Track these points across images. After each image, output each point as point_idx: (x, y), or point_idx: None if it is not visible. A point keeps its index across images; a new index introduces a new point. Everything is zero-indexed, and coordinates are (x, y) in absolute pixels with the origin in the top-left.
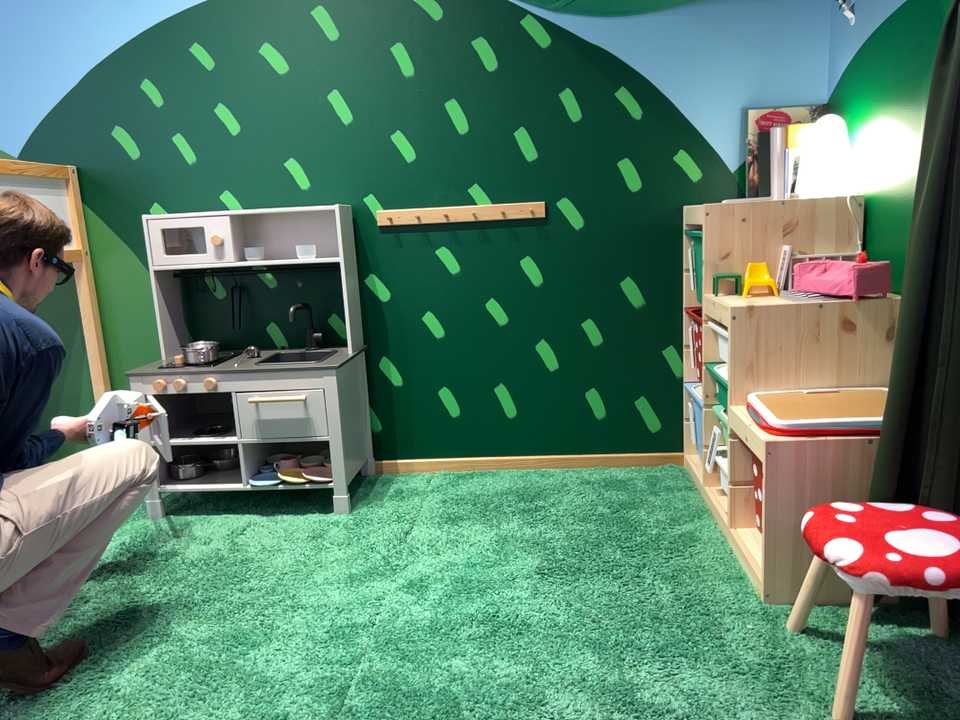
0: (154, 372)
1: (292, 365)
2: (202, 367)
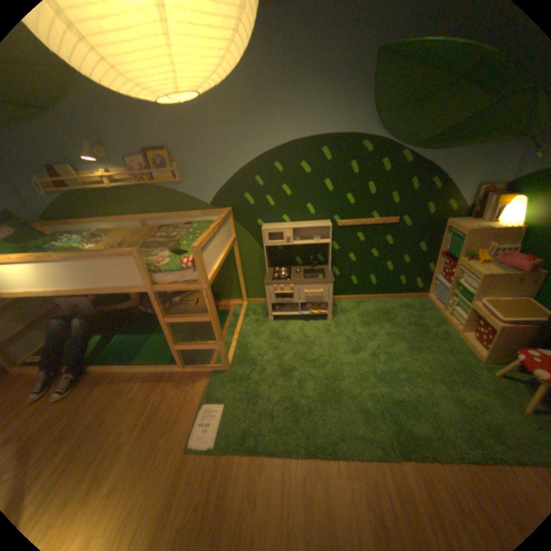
0: (273, 283)
1: (317, 280)
2: (285, 280)
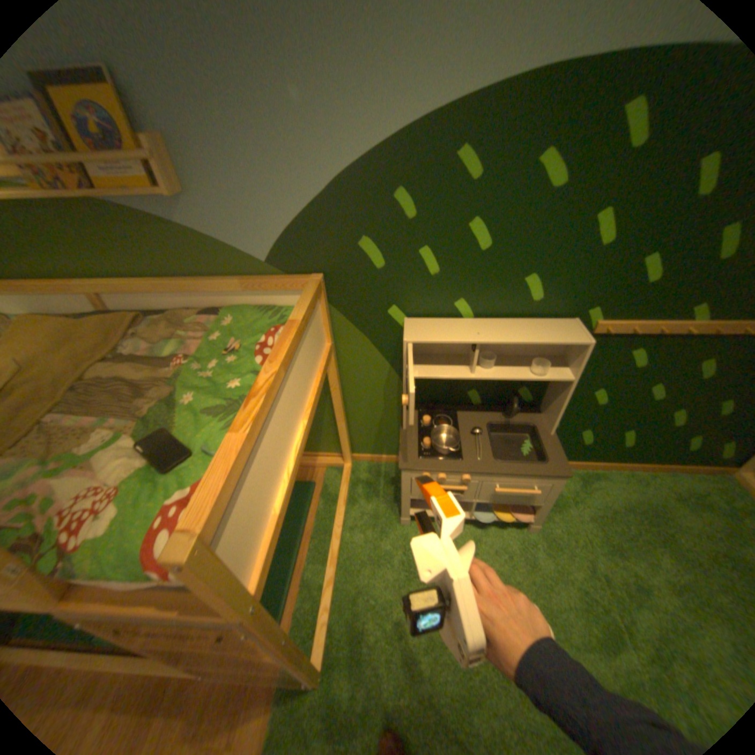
0: (423, 469)
1: (530, 467)
2: (451, 457)
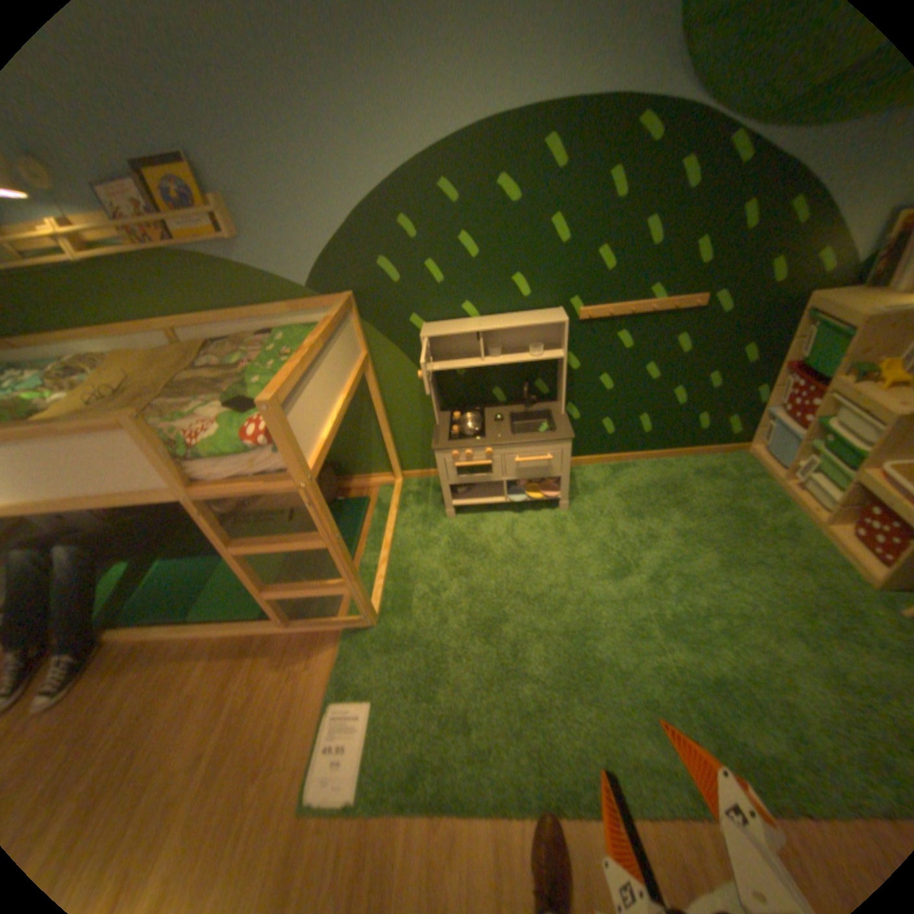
0: (450, 448)
1: (540, 436)
2: (475, 438)
